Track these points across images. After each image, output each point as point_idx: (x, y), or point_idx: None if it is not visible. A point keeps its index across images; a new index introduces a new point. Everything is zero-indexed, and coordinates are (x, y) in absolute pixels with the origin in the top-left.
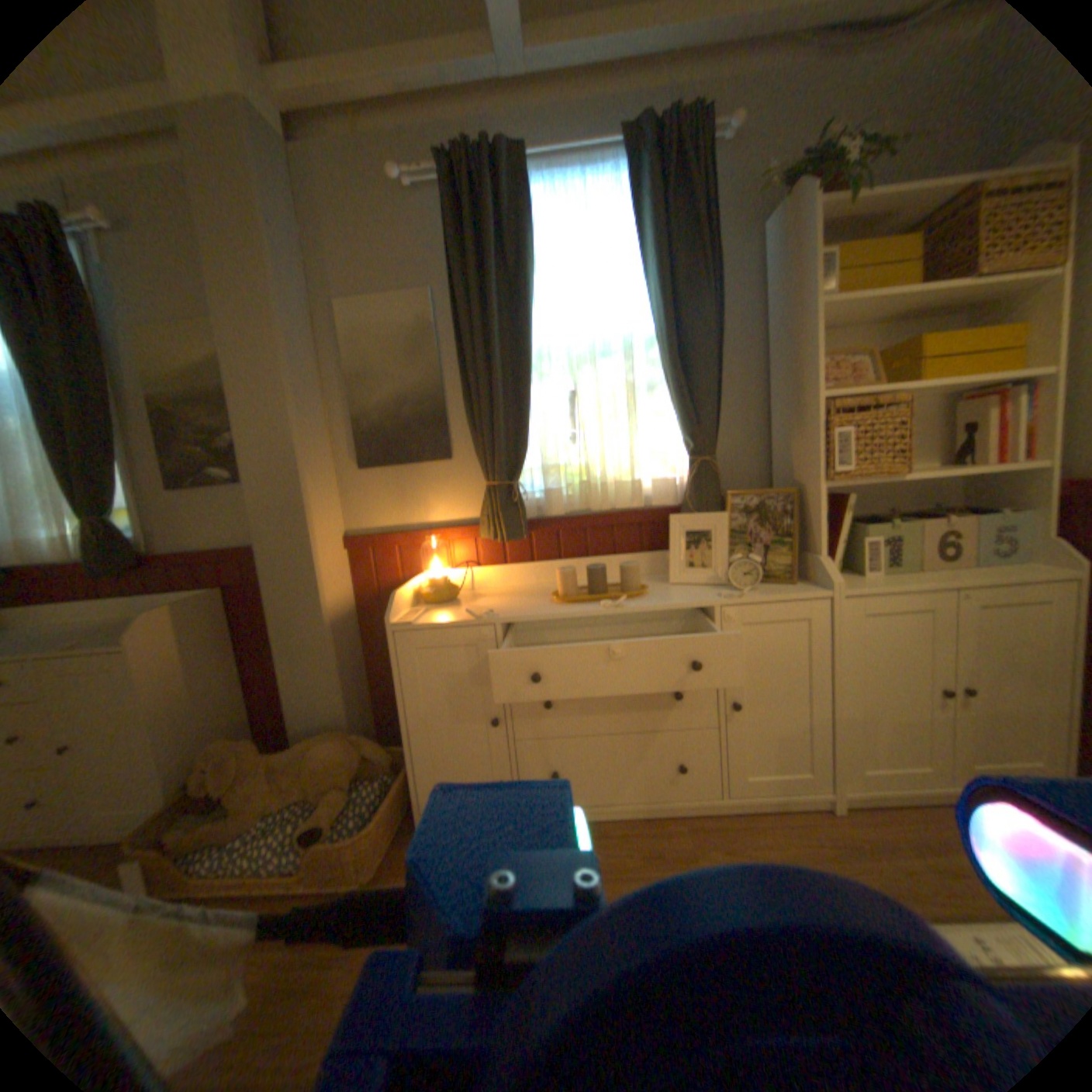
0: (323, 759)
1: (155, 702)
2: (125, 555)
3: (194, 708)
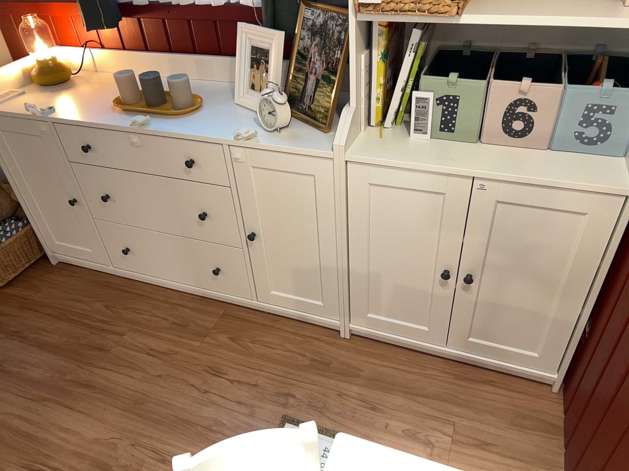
0: None
1: None
2: None
3: None
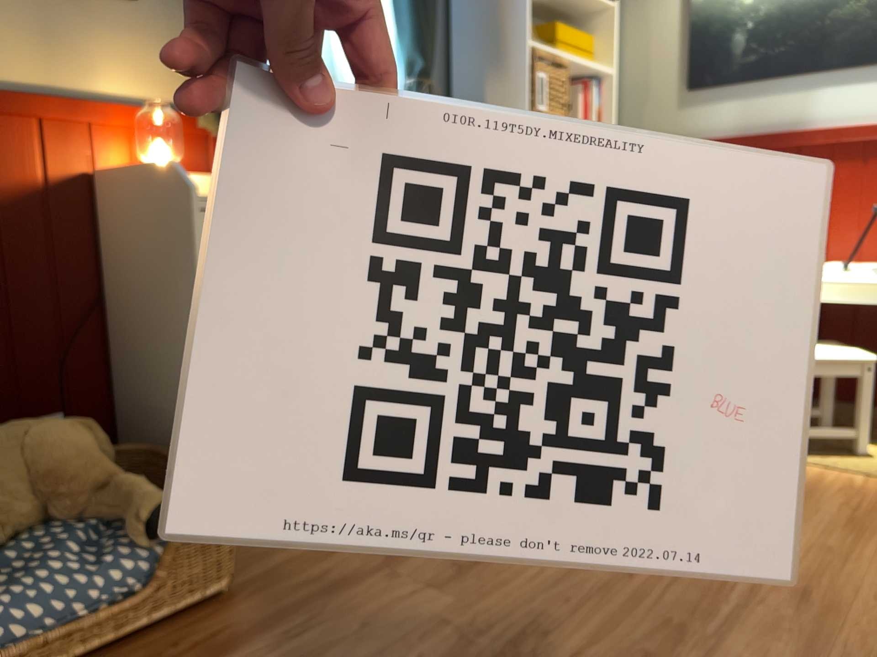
0: (61, 440)
1: None
2: None
3: None
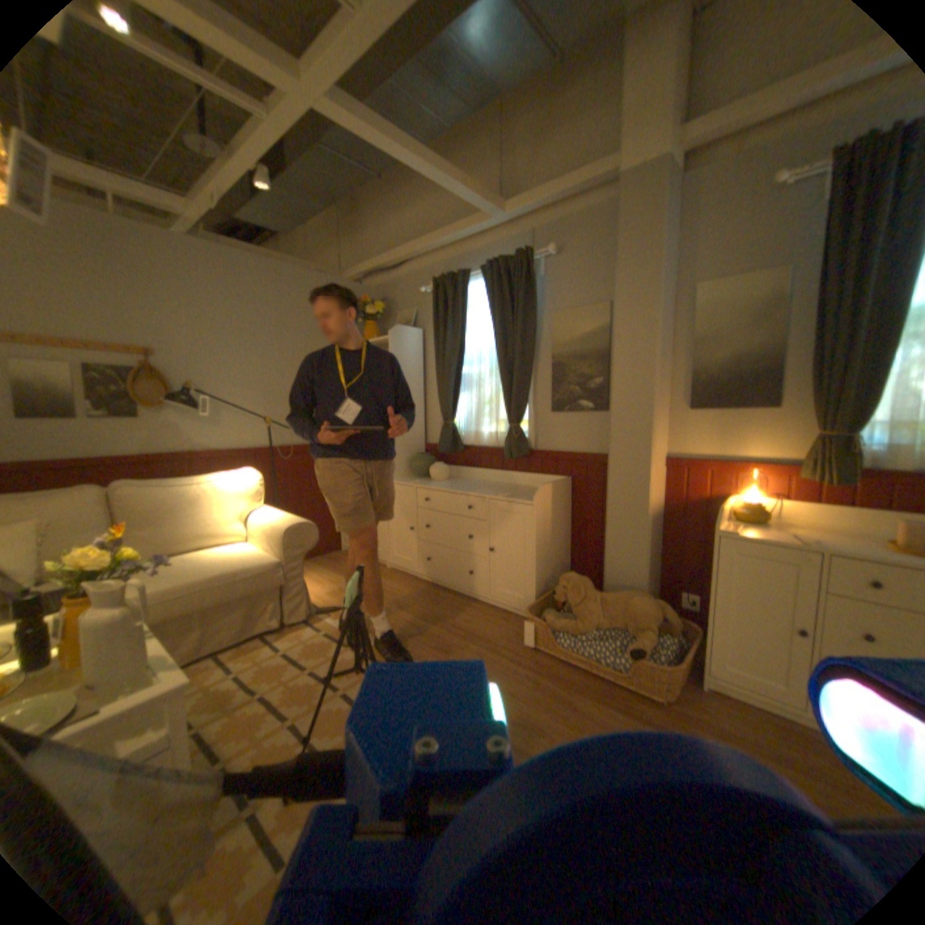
0: (641, 607)
1: (540, 537)
2: (524, 447)
3: (552, 547)
